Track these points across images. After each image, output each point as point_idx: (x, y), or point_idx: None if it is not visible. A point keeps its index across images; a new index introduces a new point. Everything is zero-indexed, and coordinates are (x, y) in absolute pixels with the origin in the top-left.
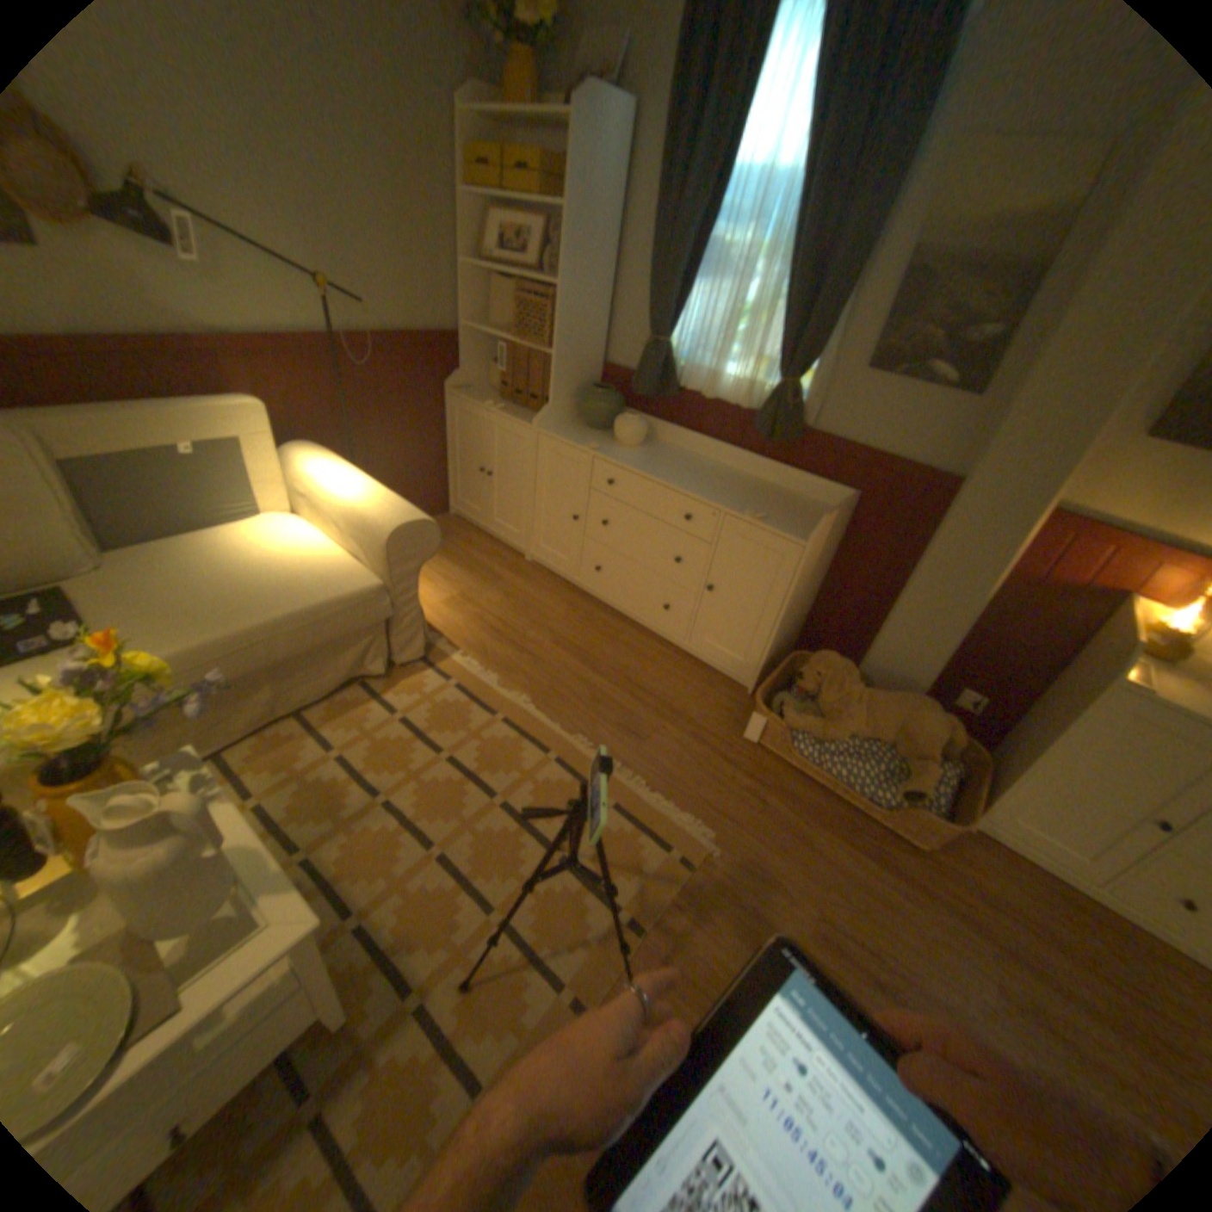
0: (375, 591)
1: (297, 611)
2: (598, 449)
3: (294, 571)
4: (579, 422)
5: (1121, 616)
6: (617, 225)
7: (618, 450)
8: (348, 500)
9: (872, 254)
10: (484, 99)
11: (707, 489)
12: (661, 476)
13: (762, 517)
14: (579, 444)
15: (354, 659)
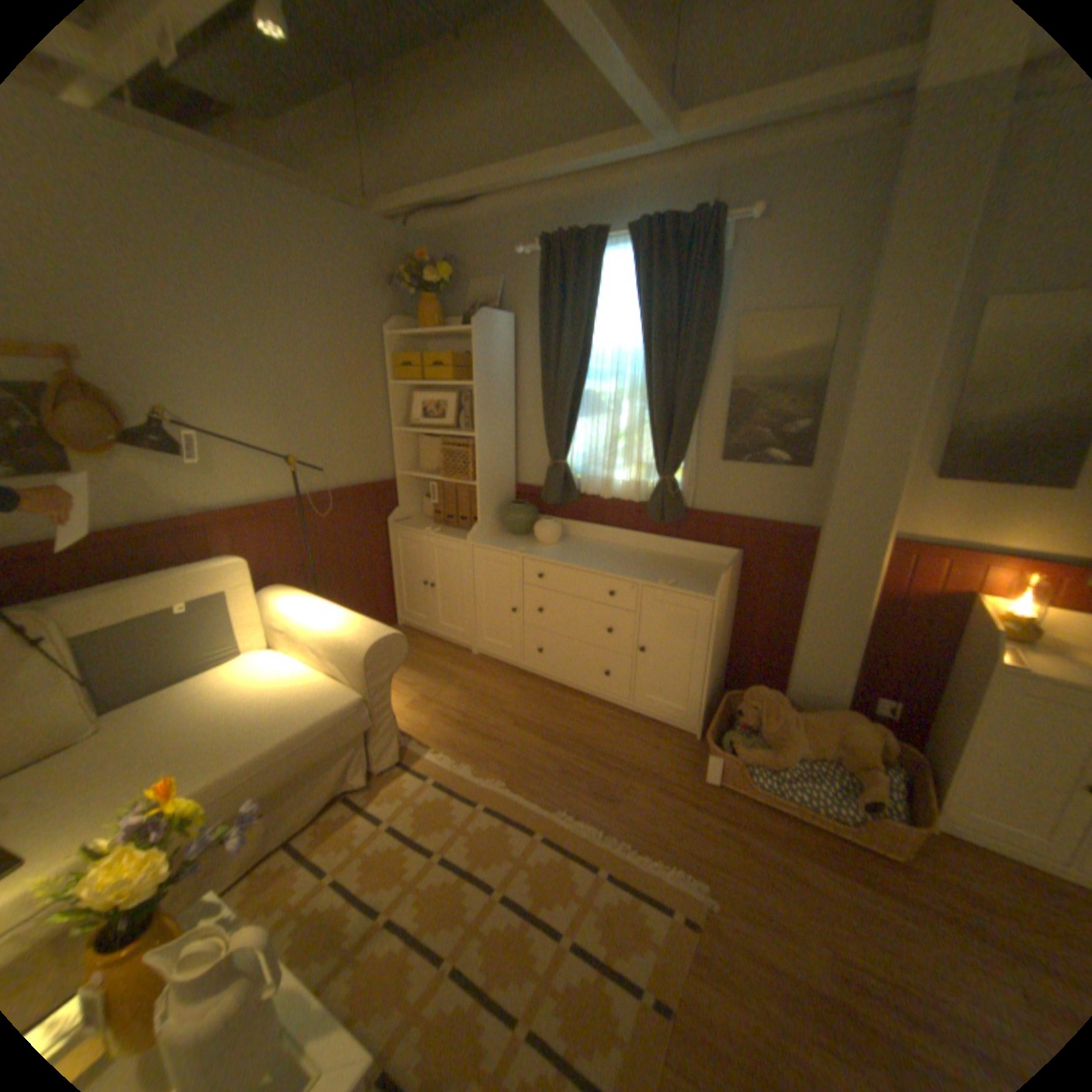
0: (356, 705)
1: (290, 736)
2: (526, 550)
3: (281, 699)
4: (504, 531)
5: (977, 613)
6: (513, 390)
7: (541, 547)
8: (325, 627)
9: (704, 386)
10: (405, 324)
11: (622, 567)
12: (582, 562)
13: (673, 582)
14: (509, 548)
15: (337, 775)
